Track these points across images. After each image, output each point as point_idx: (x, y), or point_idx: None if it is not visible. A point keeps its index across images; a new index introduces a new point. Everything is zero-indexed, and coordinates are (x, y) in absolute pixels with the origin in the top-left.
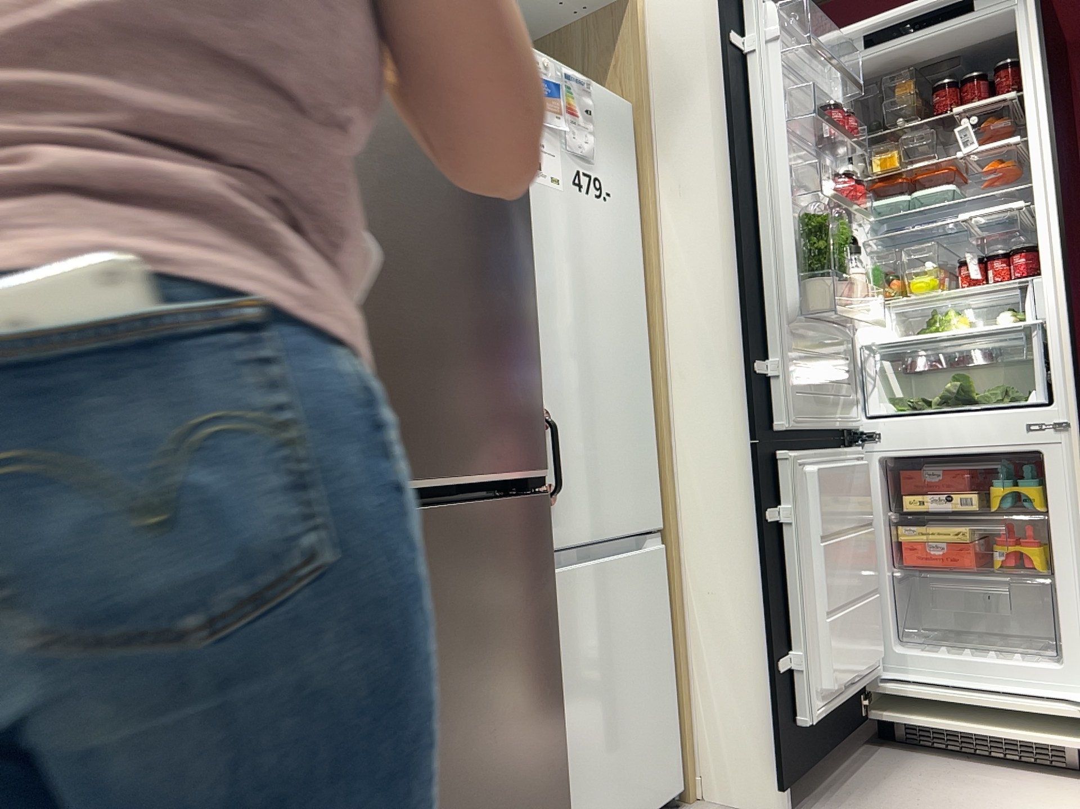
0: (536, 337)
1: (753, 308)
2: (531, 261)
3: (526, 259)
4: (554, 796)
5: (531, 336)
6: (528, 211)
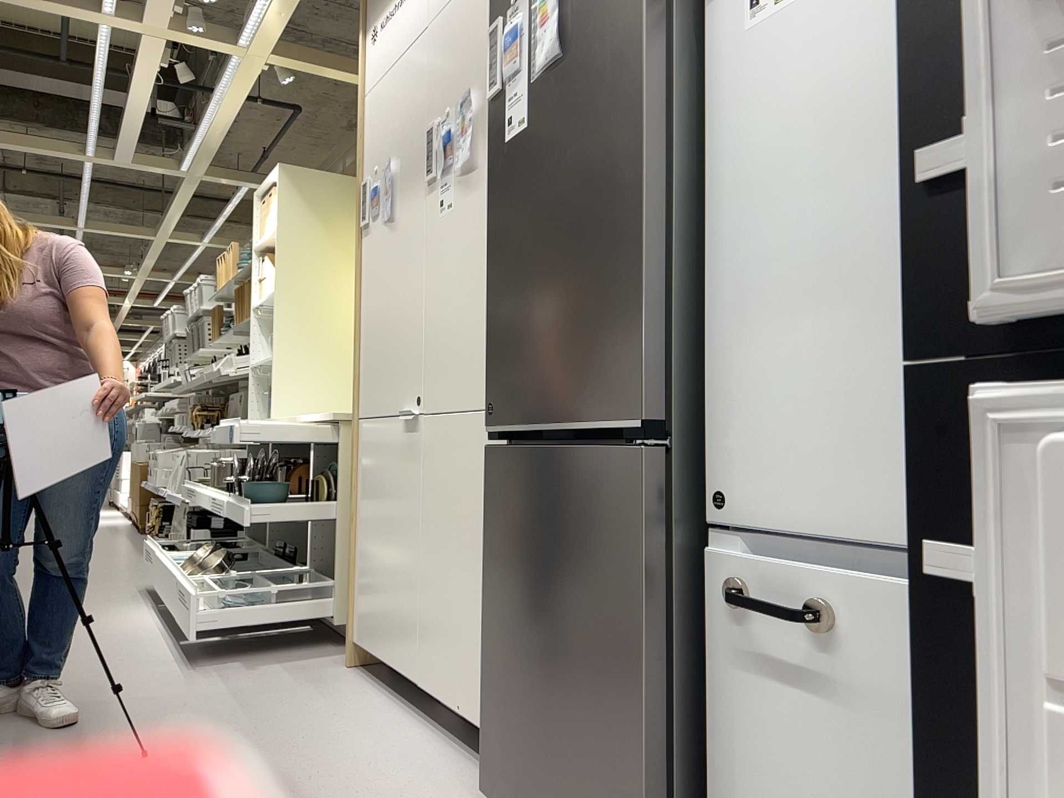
0: (642, 270)
1: (952, 4)
2: (642, 181)
3: (636, 182)
4: (645, 794)
5: (636, 271)
6: (643, 122)
